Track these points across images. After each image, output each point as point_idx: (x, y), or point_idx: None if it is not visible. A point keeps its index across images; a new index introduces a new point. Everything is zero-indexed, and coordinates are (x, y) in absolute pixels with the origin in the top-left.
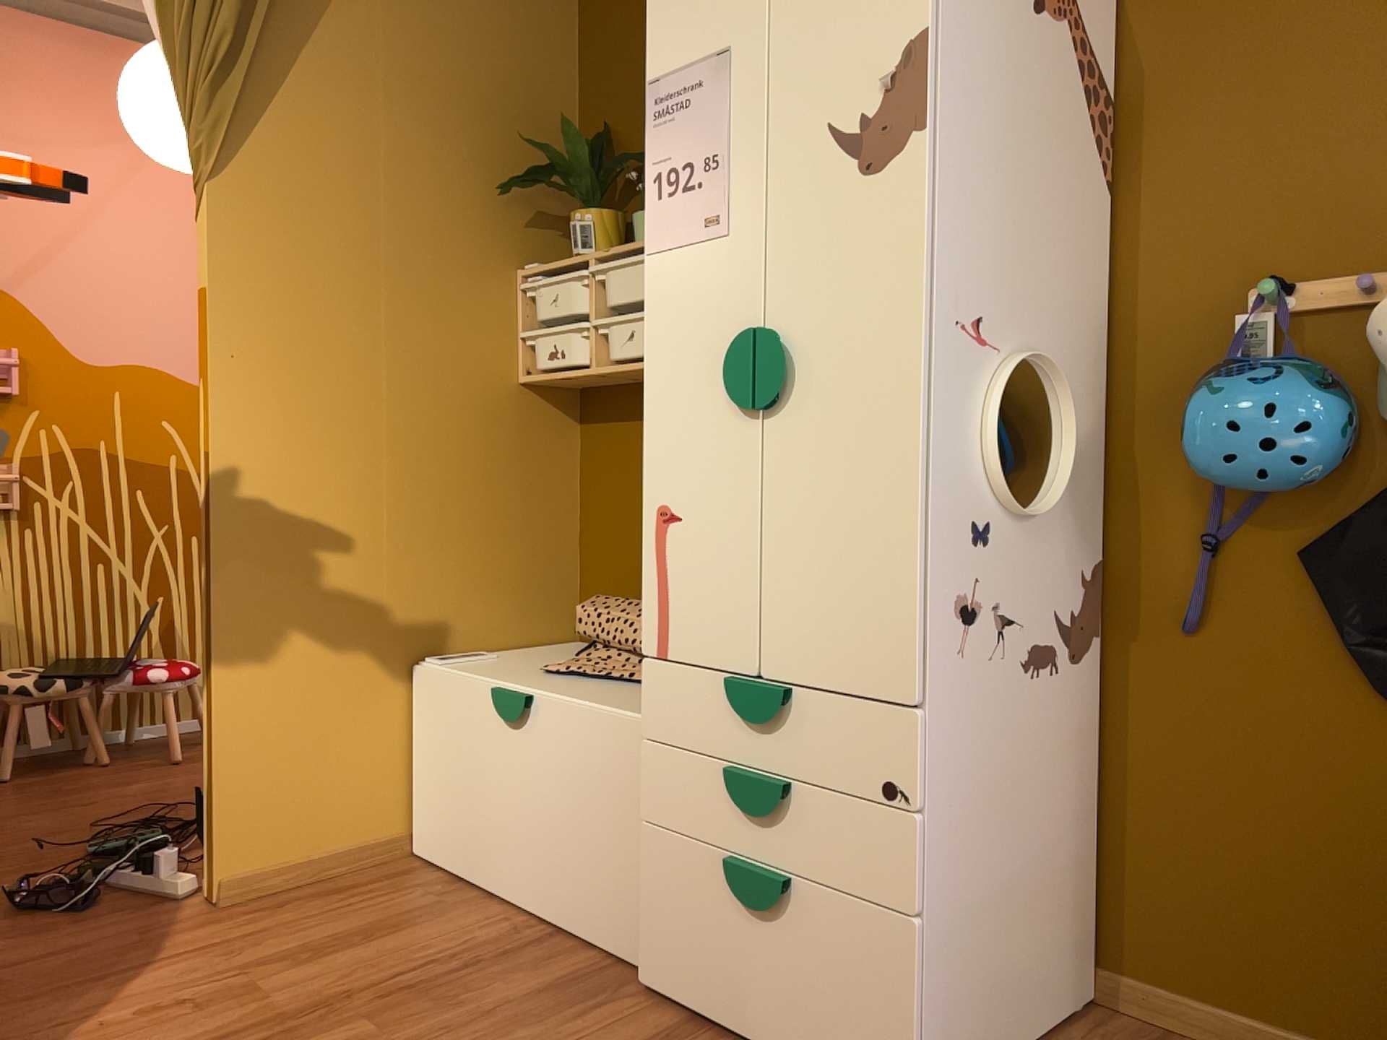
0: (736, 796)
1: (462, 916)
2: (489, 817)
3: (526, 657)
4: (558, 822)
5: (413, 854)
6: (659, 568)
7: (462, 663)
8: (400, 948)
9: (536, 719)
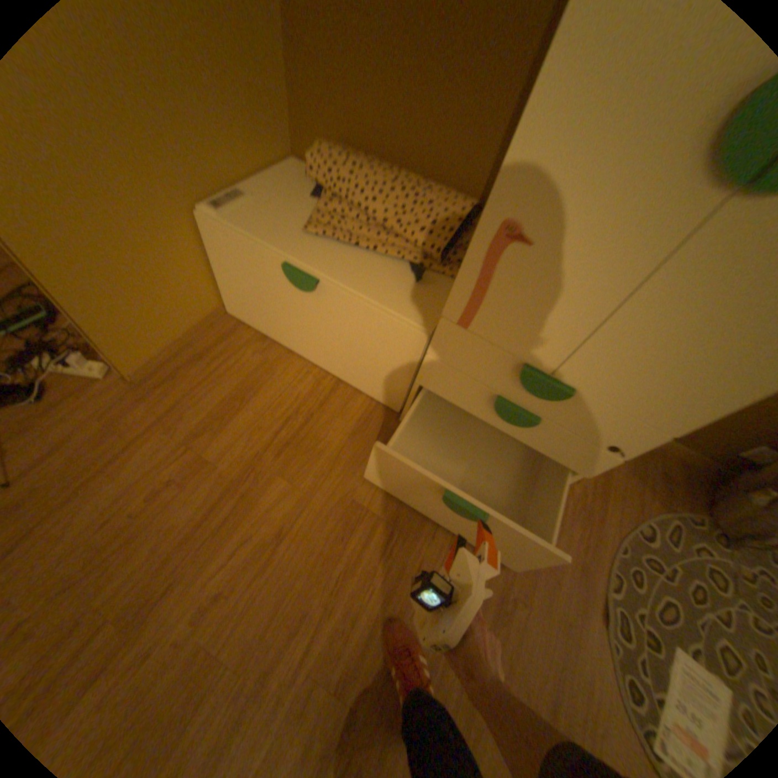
0: (495, 405)
1: (284, 371)
2: (287, 322)
3: (274, 192)
4: (341, 344)
5: (227, 312)
6: (484, 270)
7: (233, 209)
8: (266, 407)
9: (325, 293)
